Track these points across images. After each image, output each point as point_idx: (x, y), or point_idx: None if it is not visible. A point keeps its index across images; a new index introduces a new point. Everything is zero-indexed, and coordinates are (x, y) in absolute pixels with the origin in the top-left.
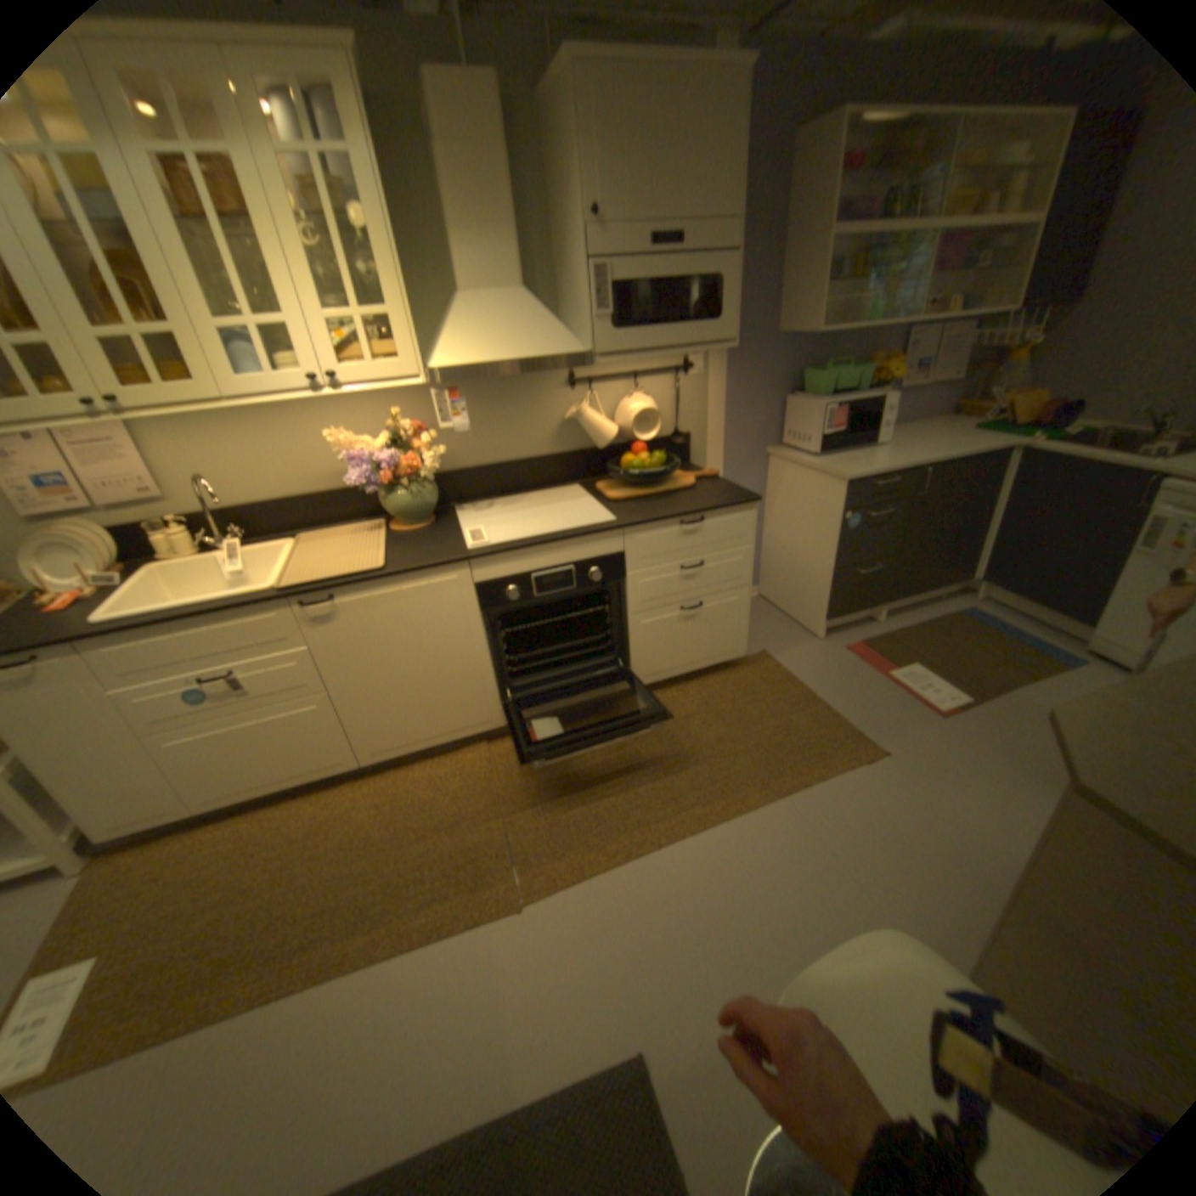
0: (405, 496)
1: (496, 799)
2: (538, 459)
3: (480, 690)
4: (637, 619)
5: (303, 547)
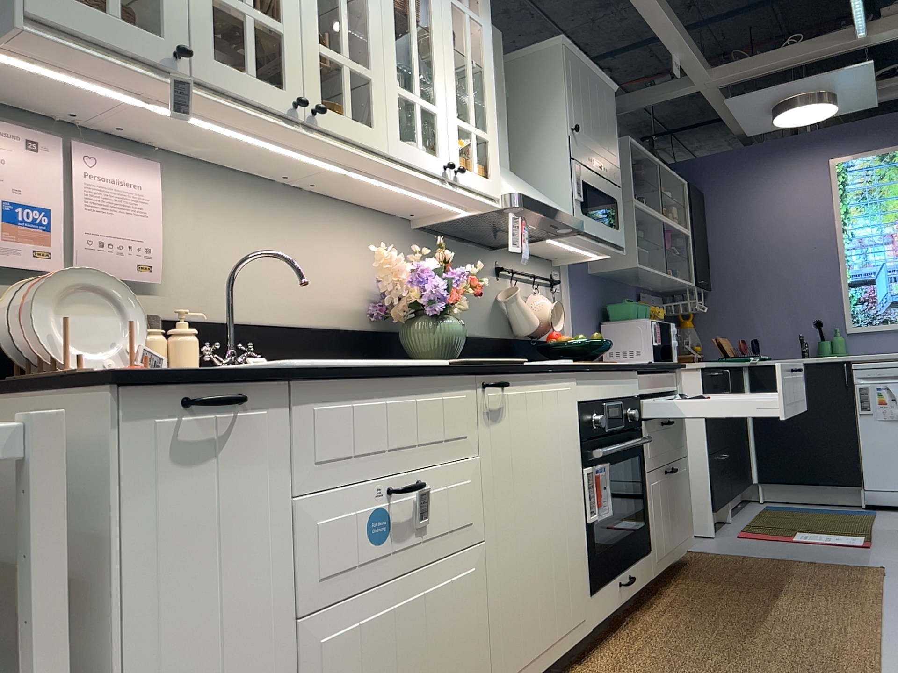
0: (449, 325)
1: None
2: (481, 337)
3: (580, 560)
4: (650, 476)
5: None
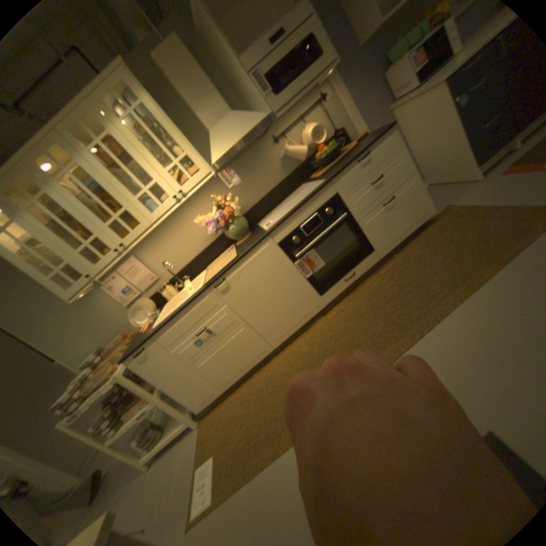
0: (234, 226)
1: (339, 336)
2: (280, 182)
3: (306, 291)
4: (363, 221)
5: (210, 269)
